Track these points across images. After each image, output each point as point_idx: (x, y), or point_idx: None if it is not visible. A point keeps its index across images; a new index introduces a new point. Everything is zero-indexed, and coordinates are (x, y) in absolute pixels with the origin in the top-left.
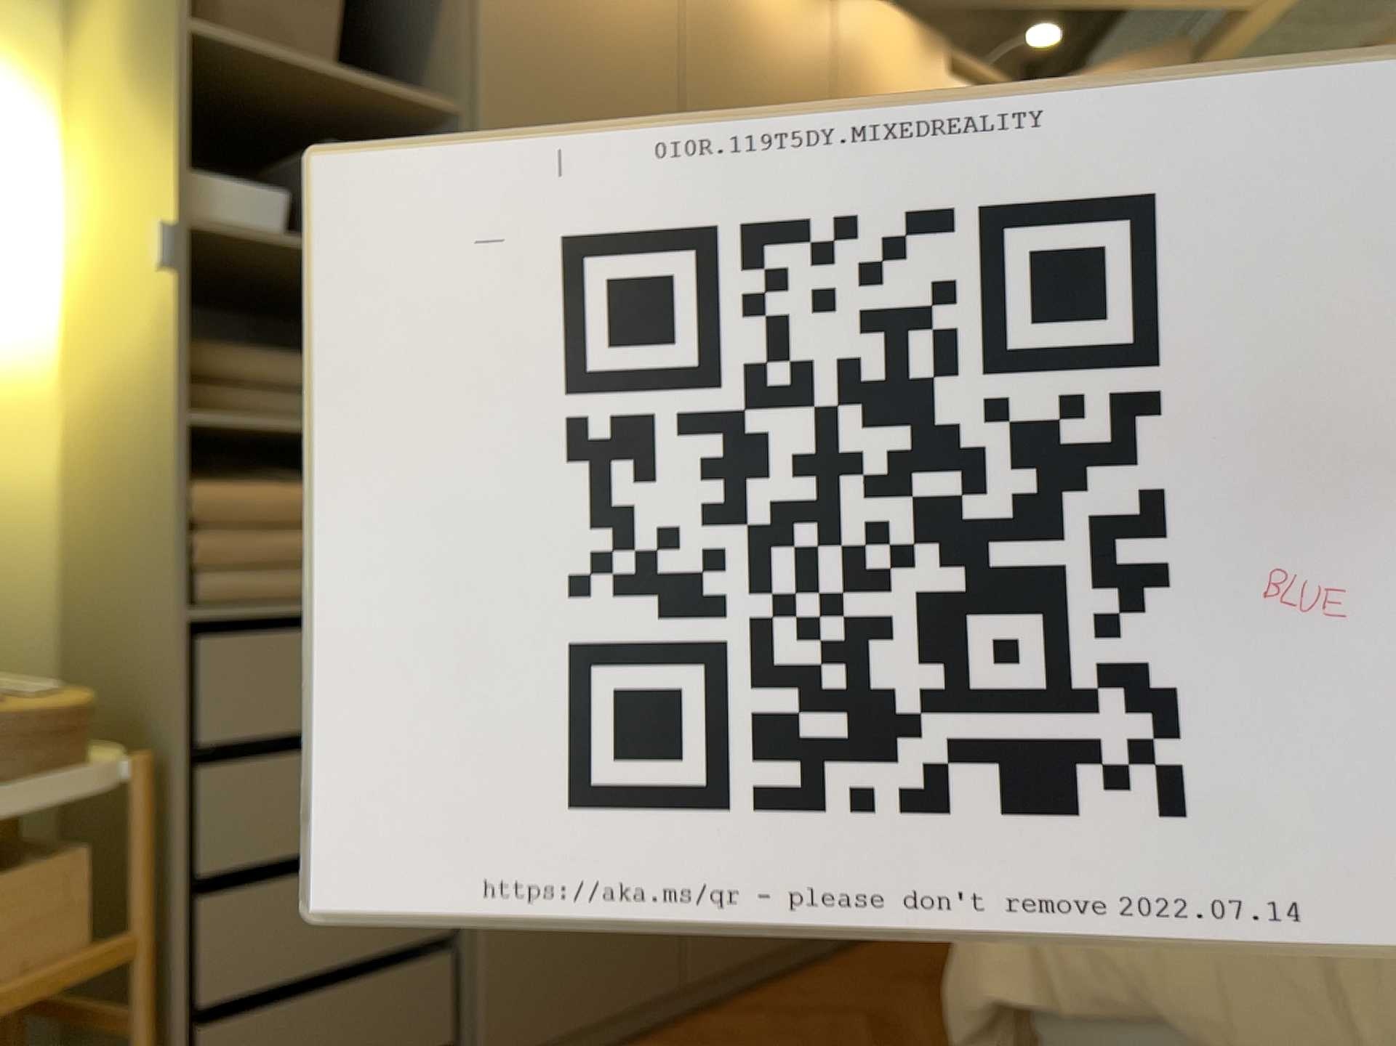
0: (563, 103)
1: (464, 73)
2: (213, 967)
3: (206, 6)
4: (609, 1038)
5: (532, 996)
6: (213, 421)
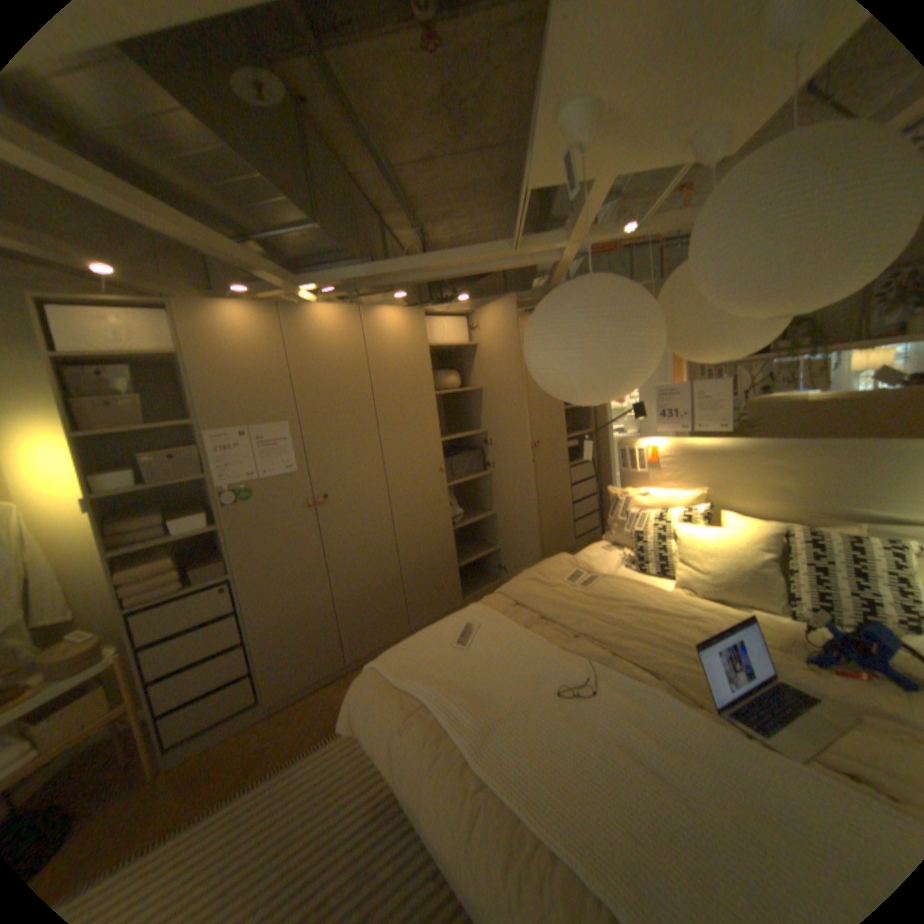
0: (235, 406)
1: (191, 410)
2: (160, 703)
3: (84, 421)
4: (318, 686)
5: (282, 683)
6: (119, 554)
